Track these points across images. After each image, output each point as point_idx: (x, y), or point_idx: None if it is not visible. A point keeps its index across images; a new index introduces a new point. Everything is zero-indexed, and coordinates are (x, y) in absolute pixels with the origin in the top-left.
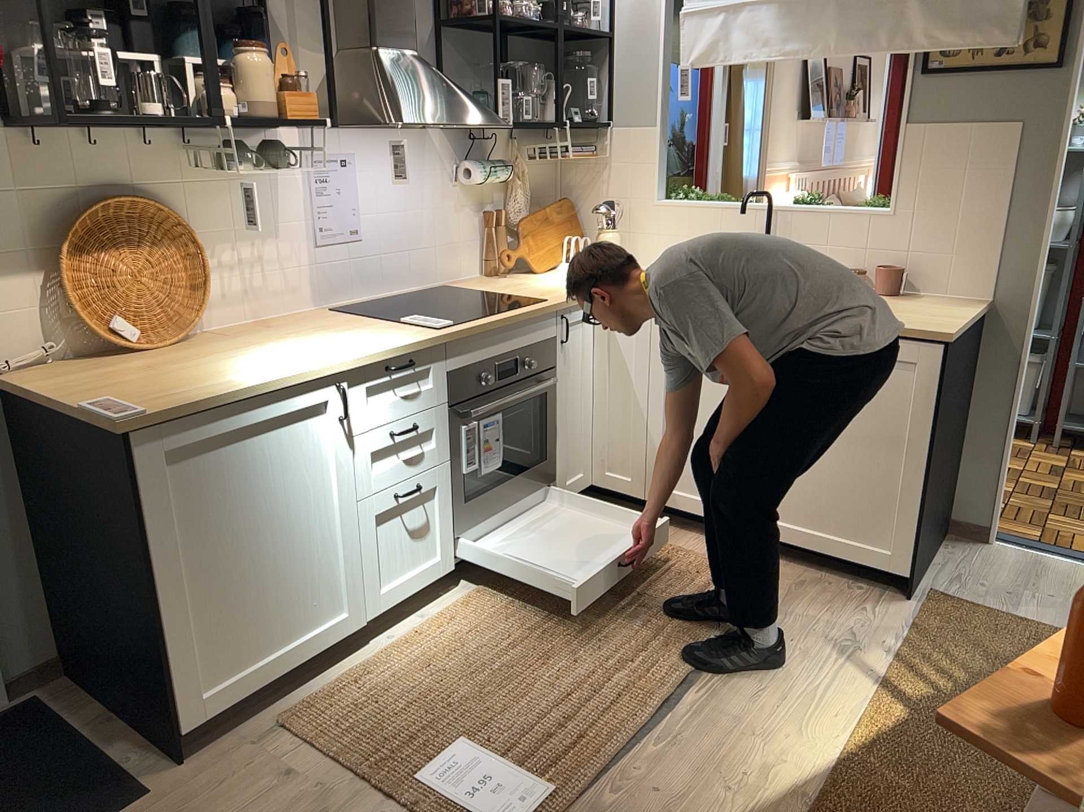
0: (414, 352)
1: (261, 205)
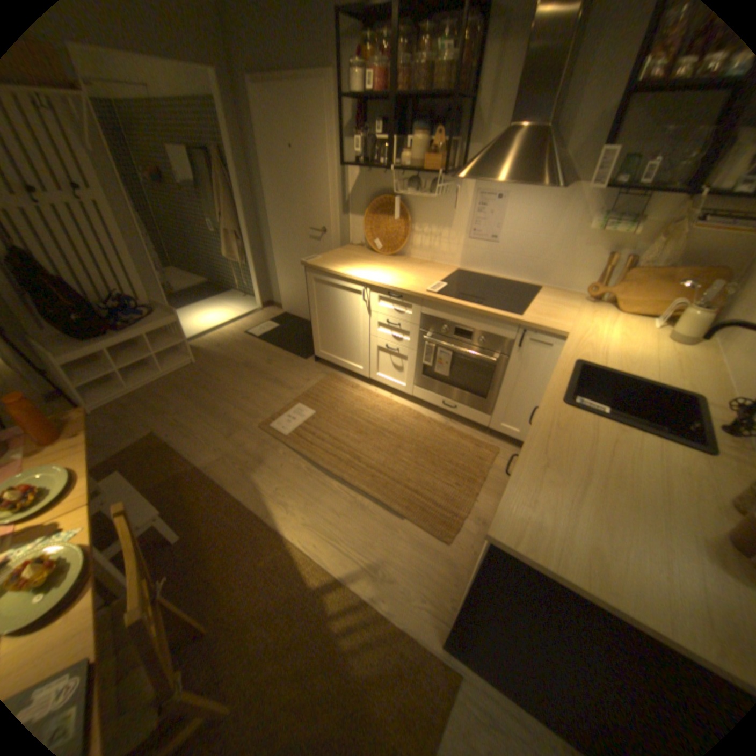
0: (401, 293)
1: (445, 210)
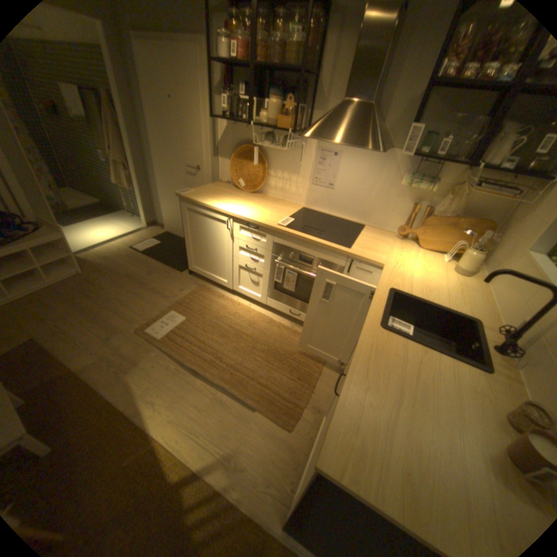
0: (258, 225)
1: (295, 161)
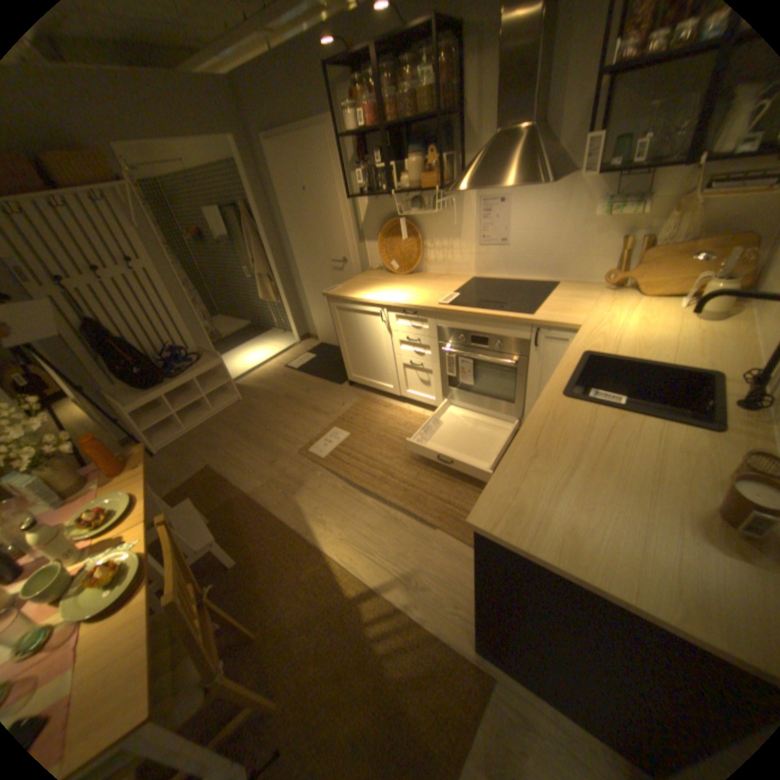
0: (415, 309)
1: (452, 222)
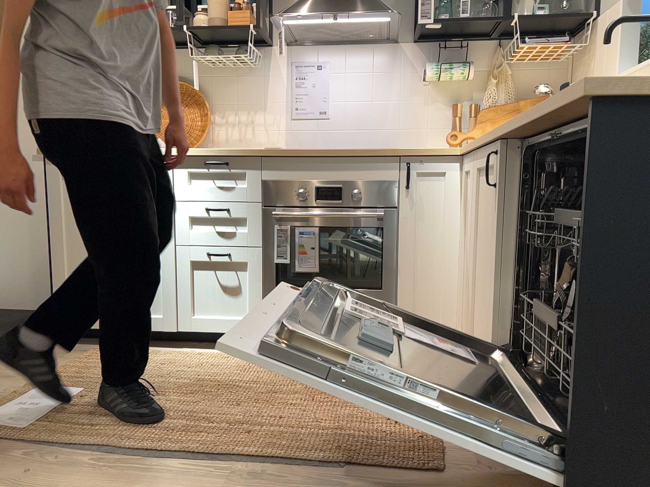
0: (228, 157)
1: (255, 91)
